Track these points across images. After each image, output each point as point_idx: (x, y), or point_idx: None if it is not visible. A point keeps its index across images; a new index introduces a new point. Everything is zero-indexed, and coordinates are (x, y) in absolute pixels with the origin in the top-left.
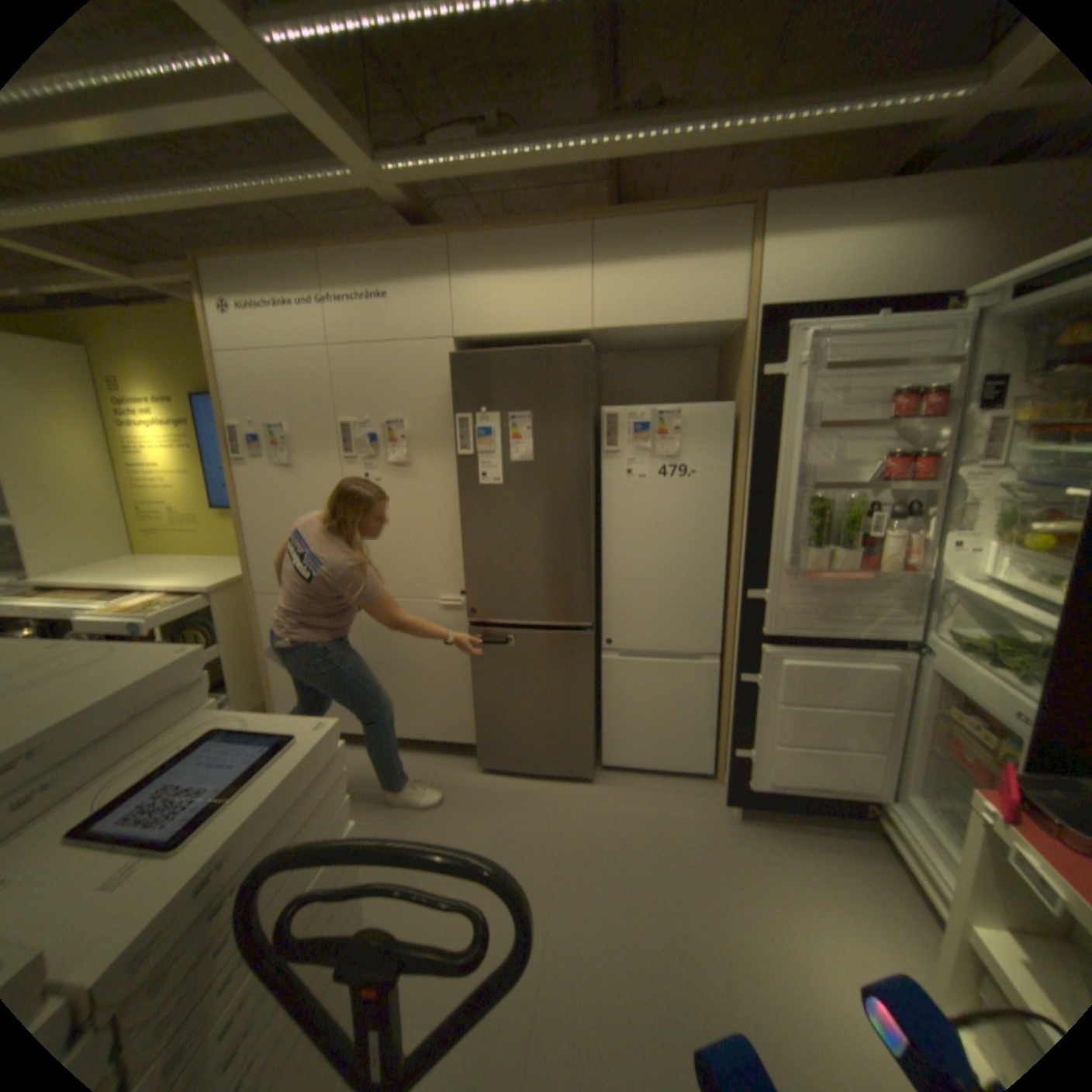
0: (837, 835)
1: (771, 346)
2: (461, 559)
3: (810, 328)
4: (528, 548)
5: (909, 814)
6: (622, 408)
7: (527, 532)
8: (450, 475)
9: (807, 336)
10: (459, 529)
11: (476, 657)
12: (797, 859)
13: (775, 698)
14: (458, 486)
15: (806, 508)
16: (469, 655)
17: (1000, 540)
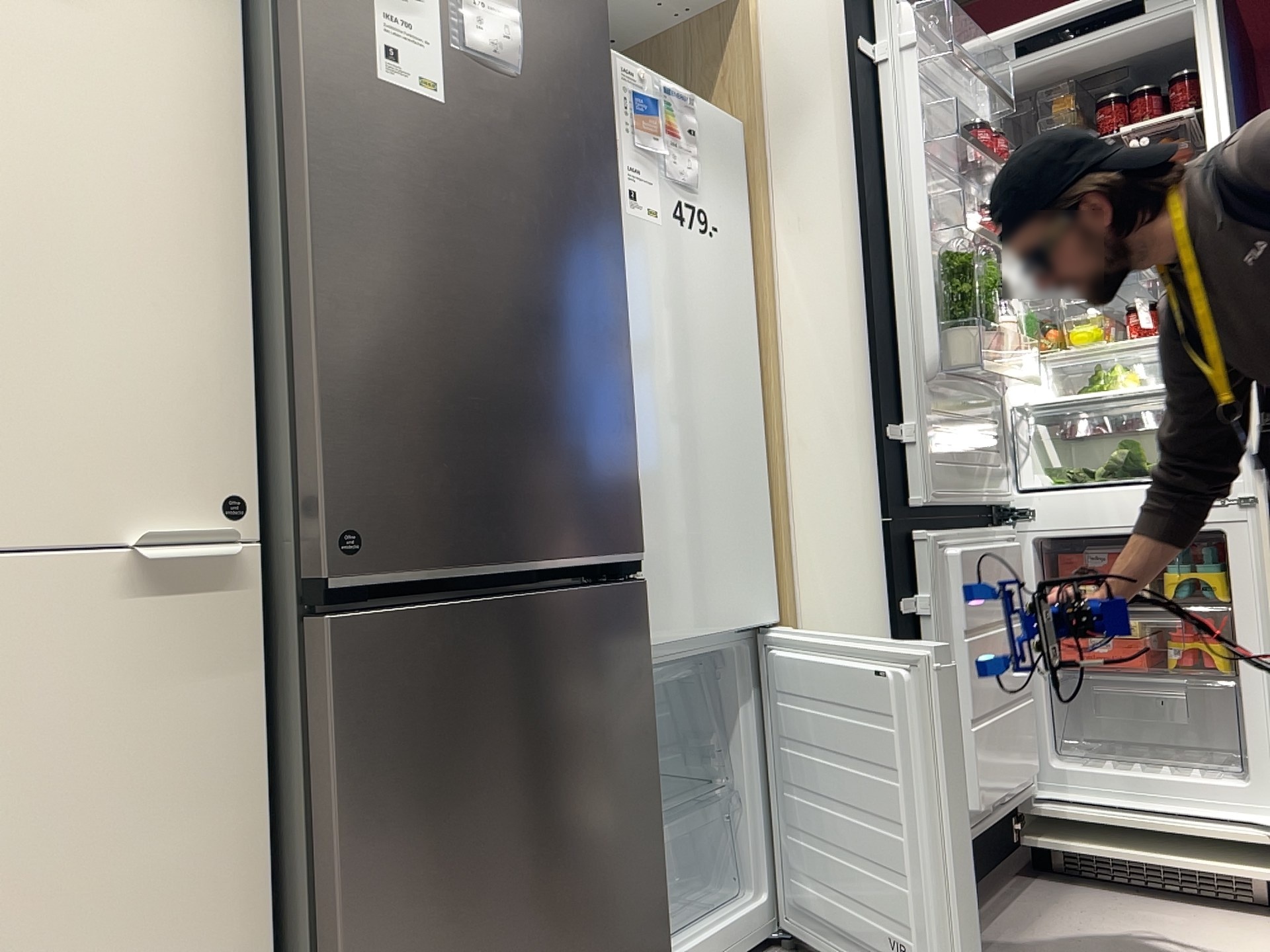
0: (1001, 896)
1: (860, 9)
2: (226, 368)
3: (901, 0)
4: (509, 318)
5: (1064, 783)
6: (611, 50)
7: (506, 268)
8: (196, 37)
9: (900, 9)
10: (223, 245)
11: (351, 746)
12: (1039, 944)
13: (949, 628)
14: (224, 86)
15: (934, 272)
16: (248, 794)
17: (1031, 353)
